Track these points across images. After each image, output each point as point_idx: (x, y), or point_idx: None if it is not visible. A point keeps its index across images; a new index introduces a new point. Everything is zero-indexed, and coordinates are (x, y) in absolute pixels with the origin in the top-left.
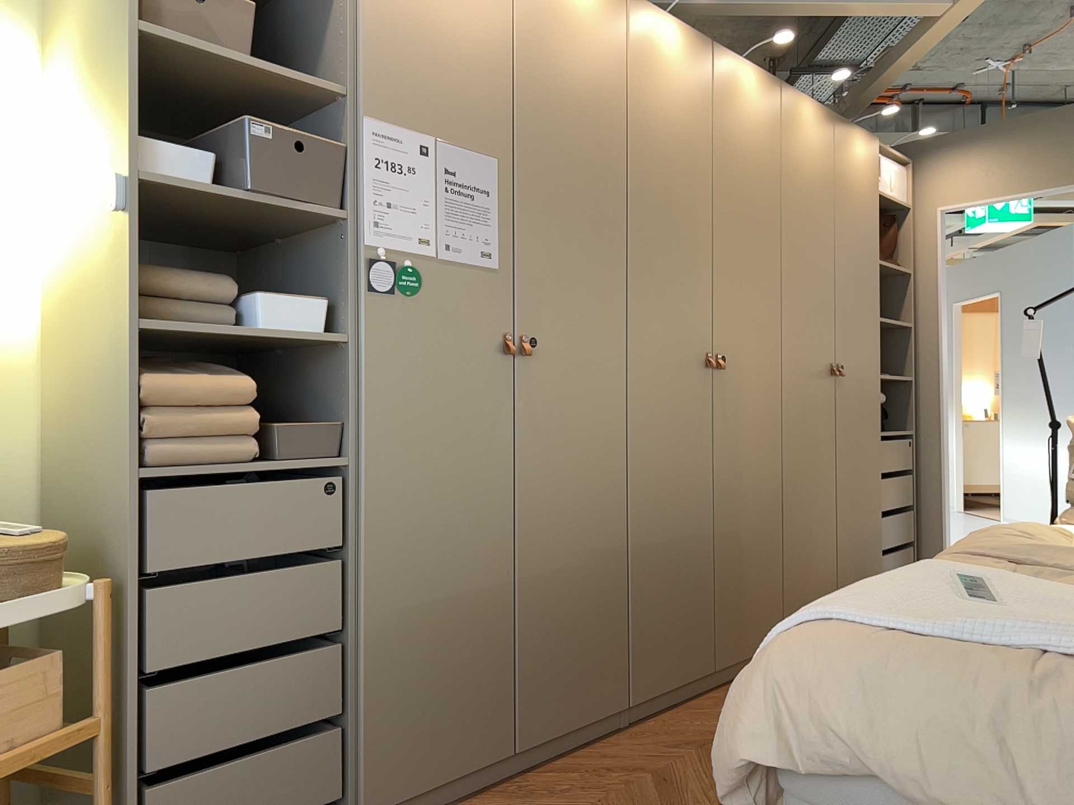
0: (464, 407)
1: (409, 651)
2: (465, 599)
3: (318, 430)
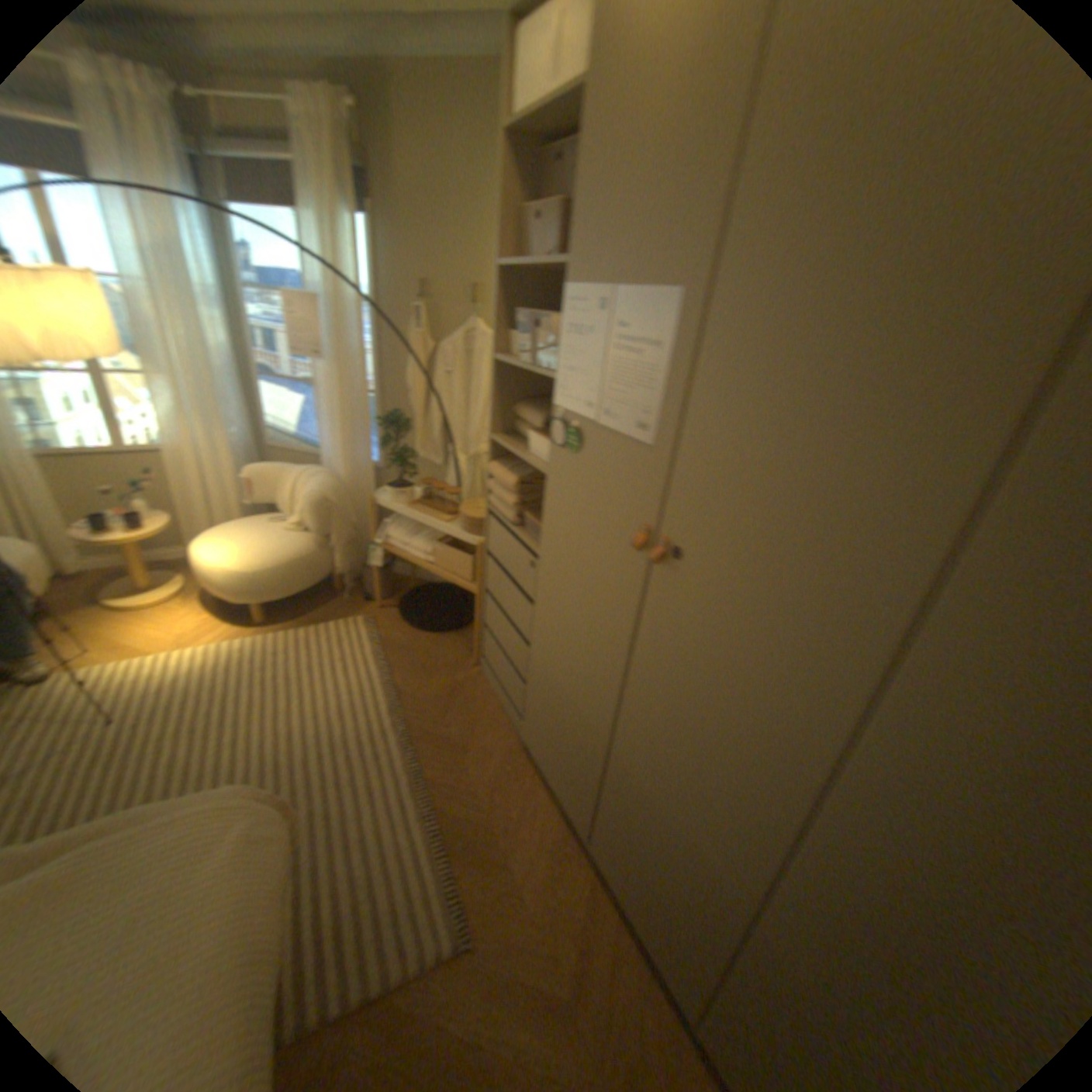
0: (595, 571)
1: (543, 693)
2: (573, 707)
3: (537, 528)
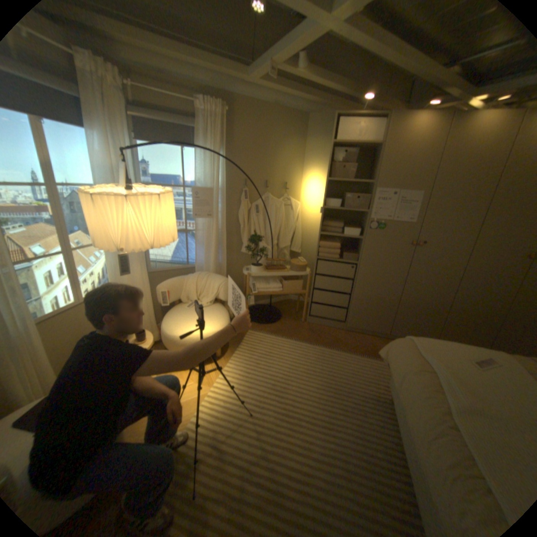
0: (393, 256)
1: (364, 302)
2: (382, 298)
3: (353, 255)
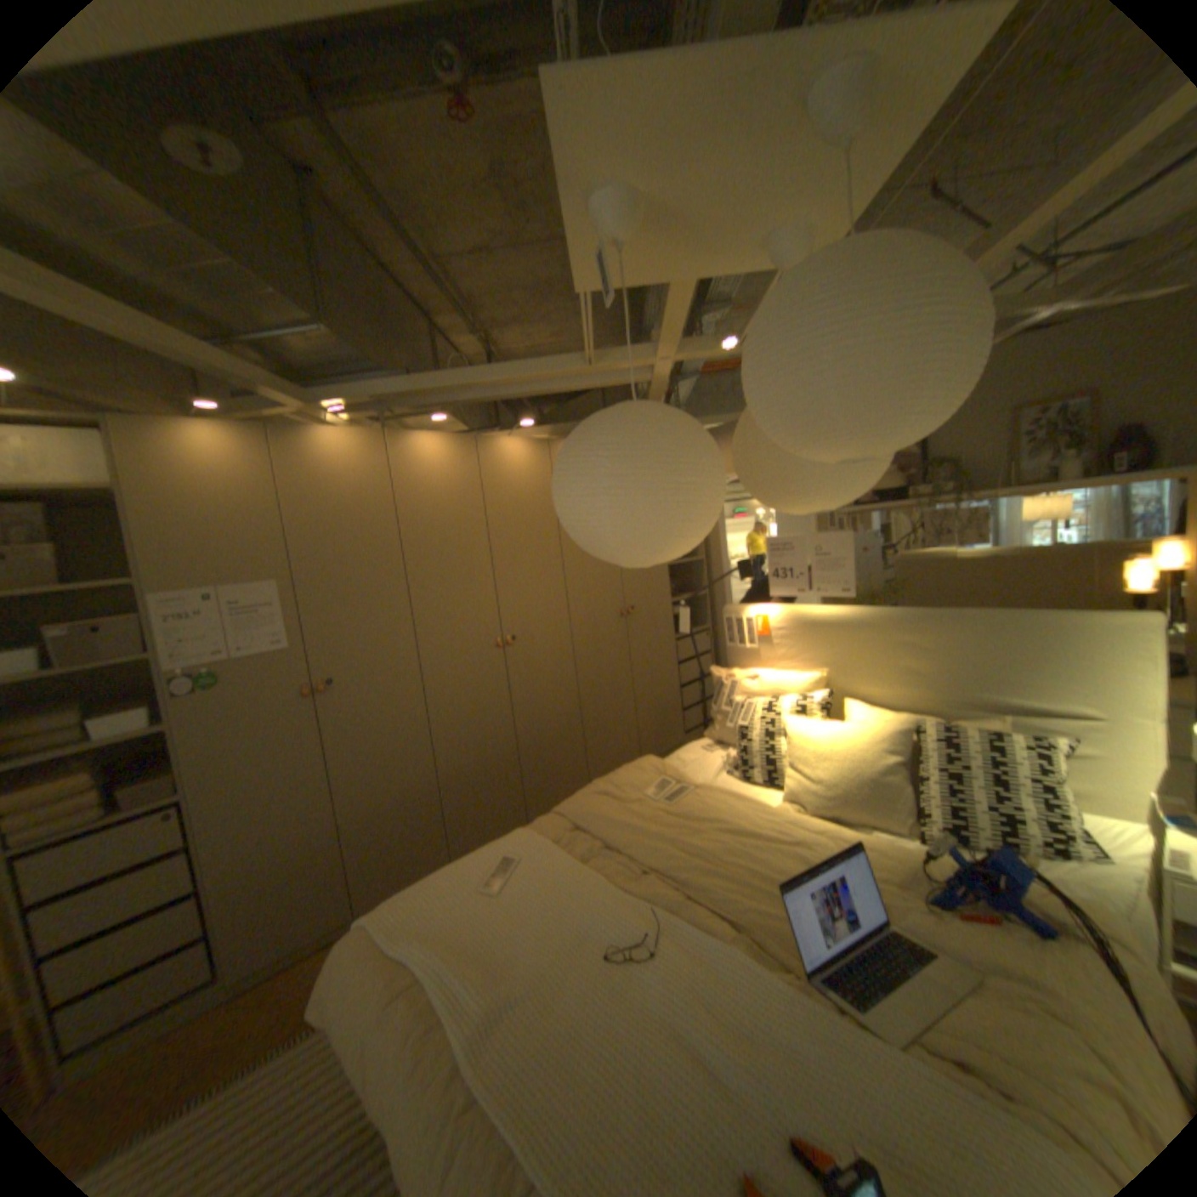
0: (272, 740)
1: (250, 889)
2: (293, 848)
3: (154, 786)
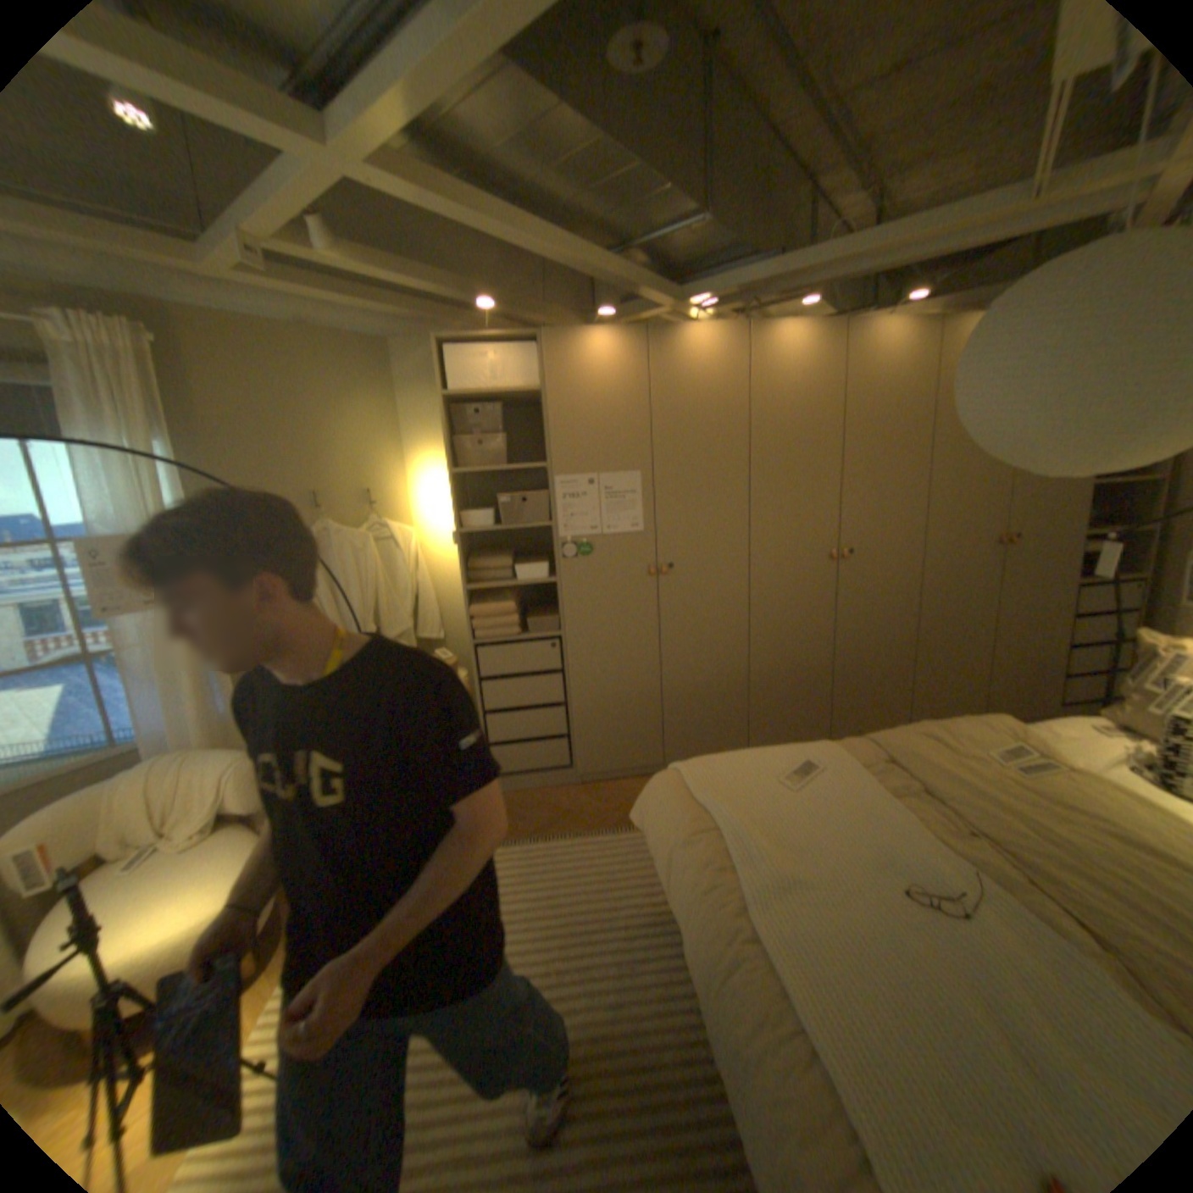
0: (623, 605)
1: (597, 713)
2: (628, 693)
3: (548, 620)
